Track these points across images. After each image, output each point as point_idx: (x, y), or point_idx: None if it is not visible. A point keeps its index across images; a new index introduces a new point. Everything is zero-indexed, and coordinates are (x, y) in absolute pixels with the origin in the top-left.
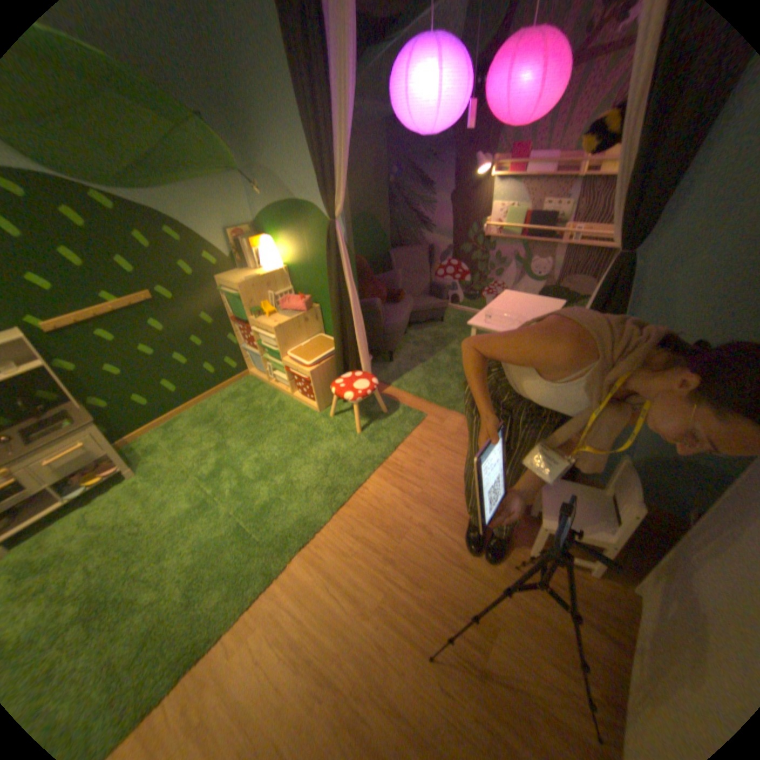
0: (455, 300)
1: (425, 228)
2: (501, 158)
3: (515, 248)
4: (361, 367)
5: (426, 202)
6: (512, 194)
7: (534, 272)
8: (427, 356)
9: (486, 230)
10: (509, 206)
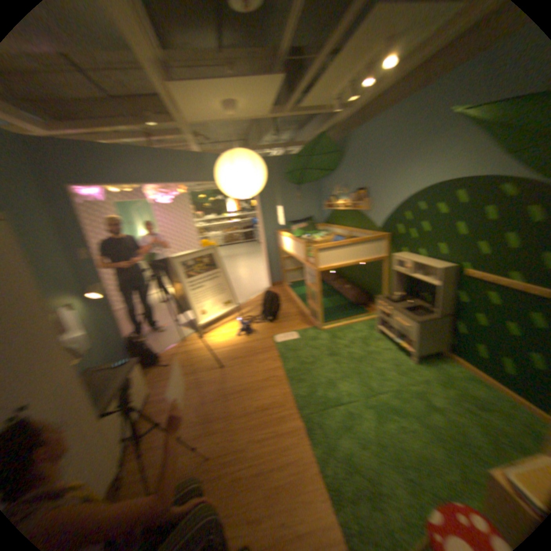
0: None
1: None
2: None
3: None
4: None
5: None
6: None
7: None
8: None
9: None
10: None
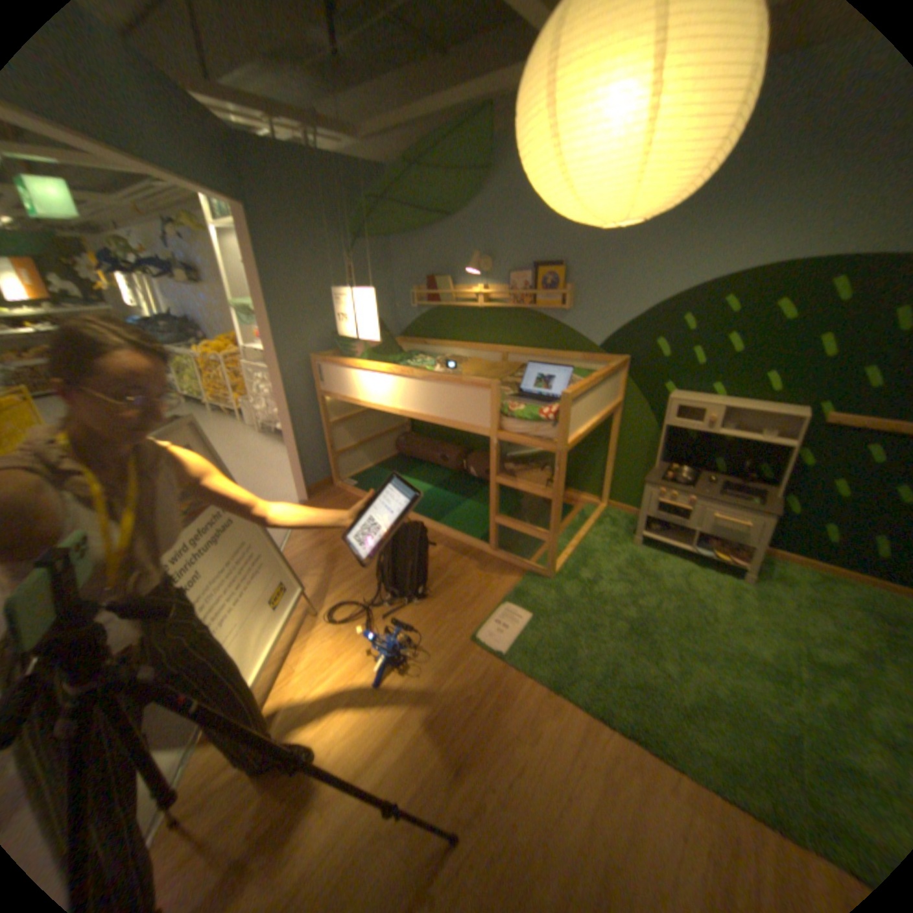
0: None
1: None
2: None
3: None
4: None
5: None
6: None
7: None
8: None
9: None
10: None
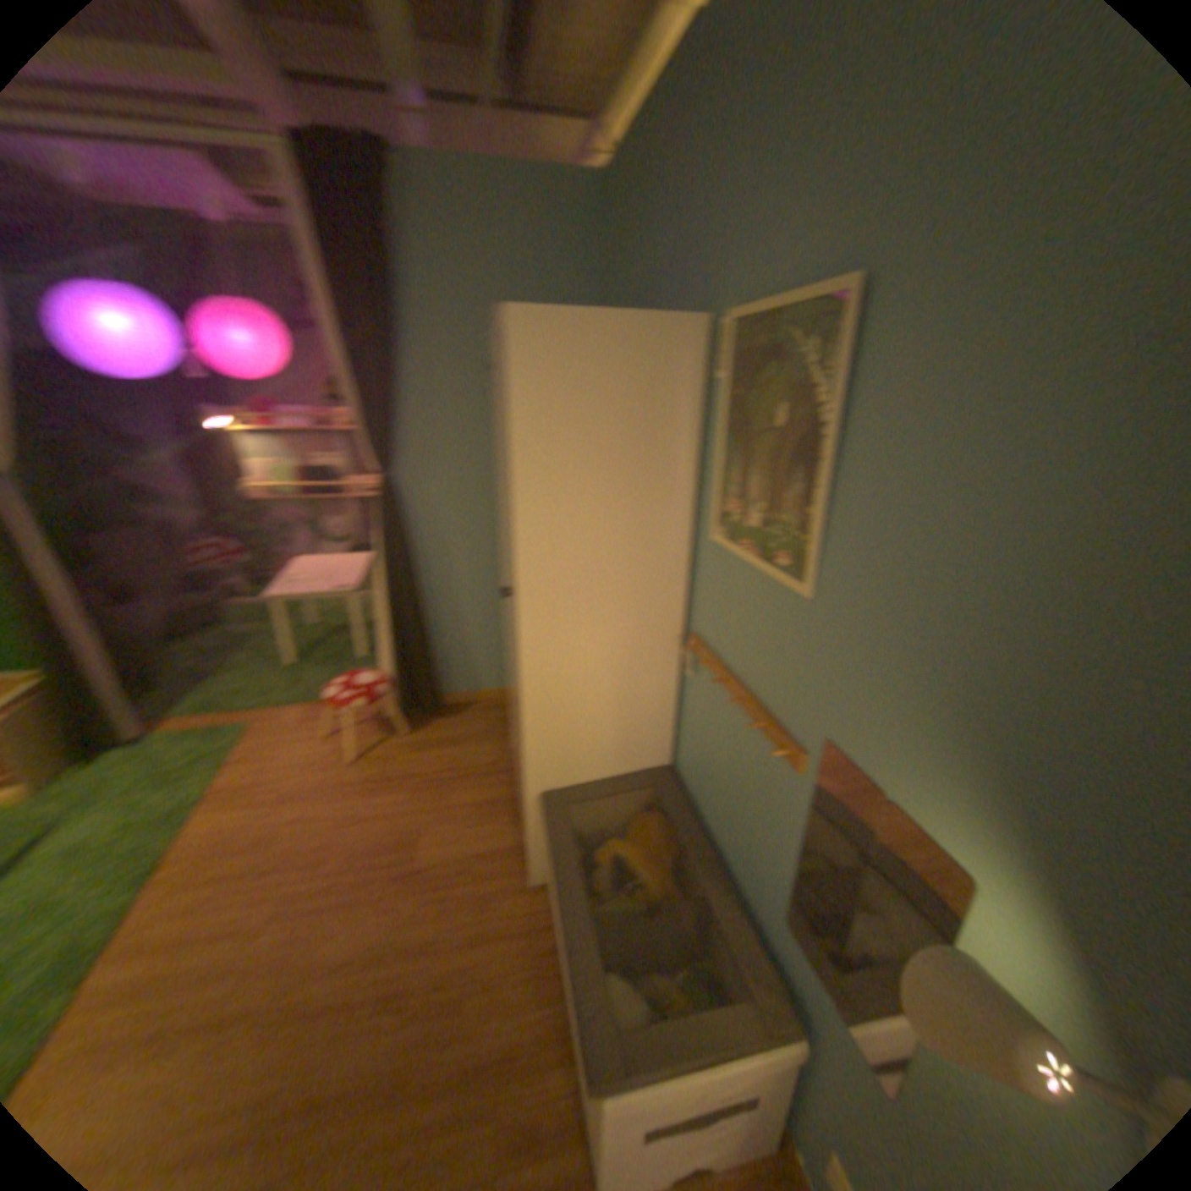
0: (228, 594)
1: (137, 503)
2: (232, 413)
3: (292, 511)
4: (98, 696)
5: (125, 468)
6: (262, 451)
7: (326, 535)
8: (213, 668)
9: (244, 495)
10: (264, 465)
